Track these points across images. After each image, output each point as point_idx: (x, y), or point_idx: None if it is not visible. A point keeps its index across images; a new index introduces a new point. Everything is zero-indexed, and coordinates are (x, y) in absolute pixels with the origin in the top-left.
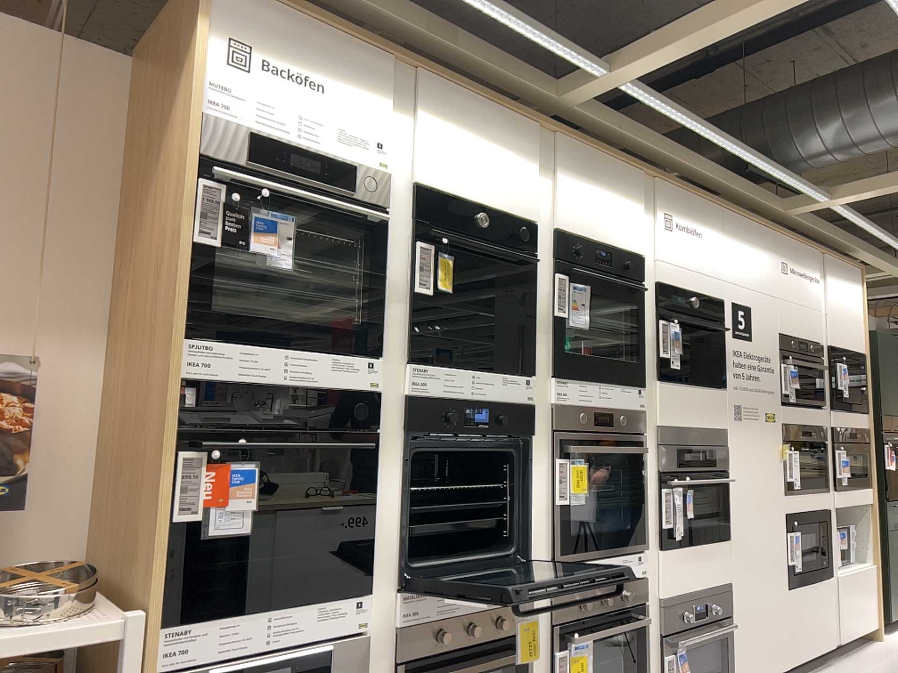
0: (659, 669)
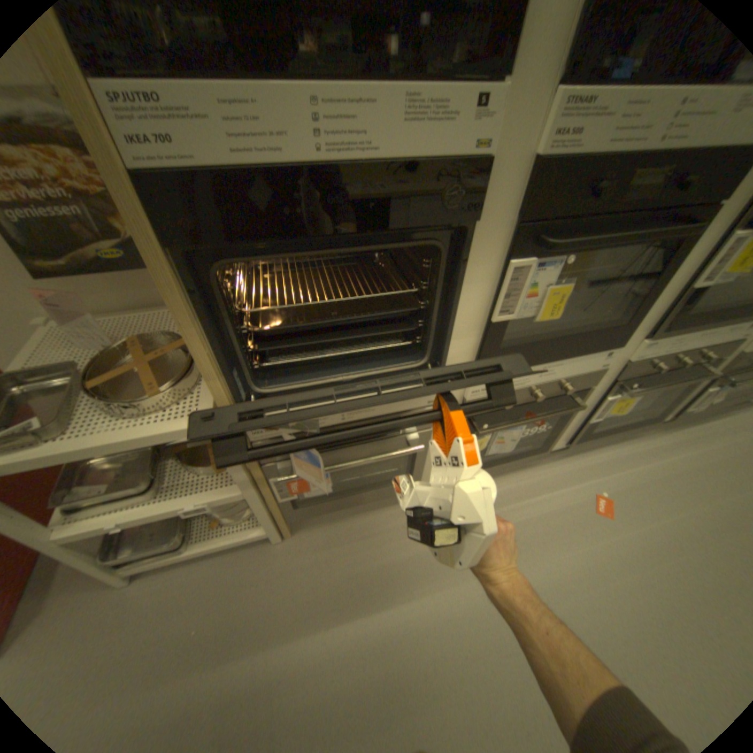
0: (696, 404)
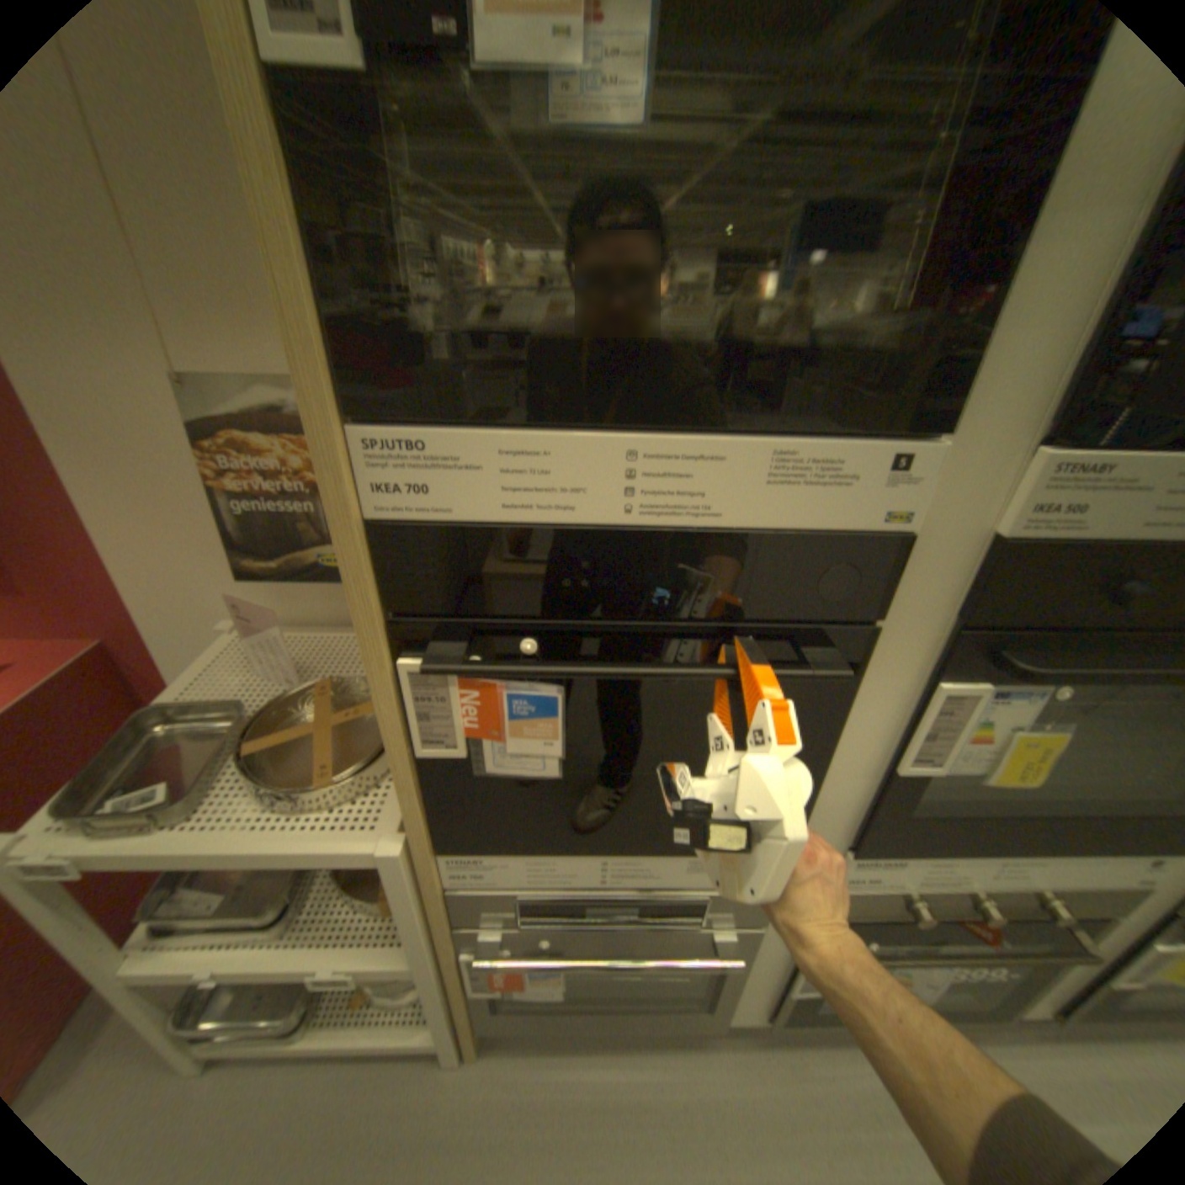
0: None
